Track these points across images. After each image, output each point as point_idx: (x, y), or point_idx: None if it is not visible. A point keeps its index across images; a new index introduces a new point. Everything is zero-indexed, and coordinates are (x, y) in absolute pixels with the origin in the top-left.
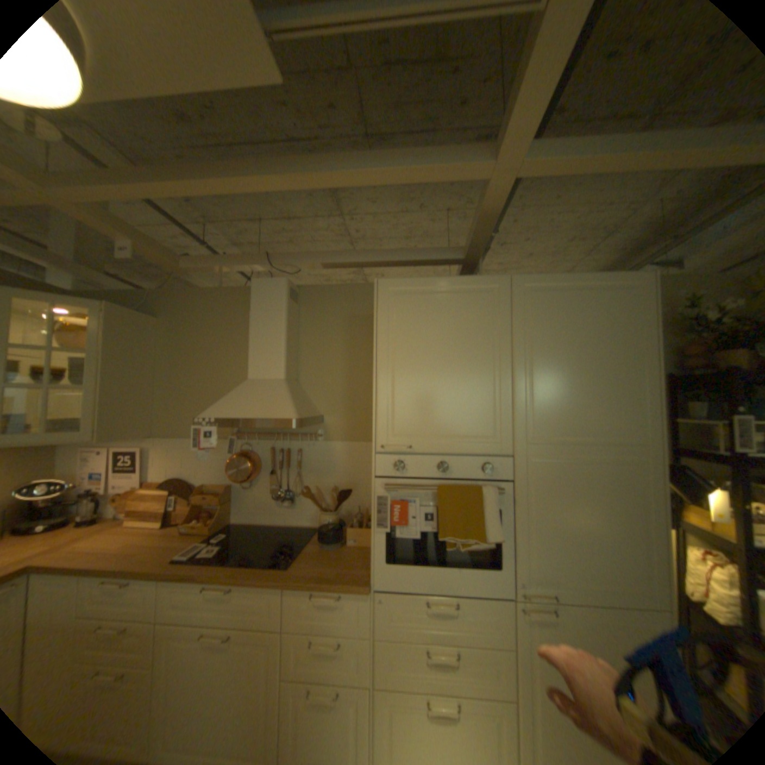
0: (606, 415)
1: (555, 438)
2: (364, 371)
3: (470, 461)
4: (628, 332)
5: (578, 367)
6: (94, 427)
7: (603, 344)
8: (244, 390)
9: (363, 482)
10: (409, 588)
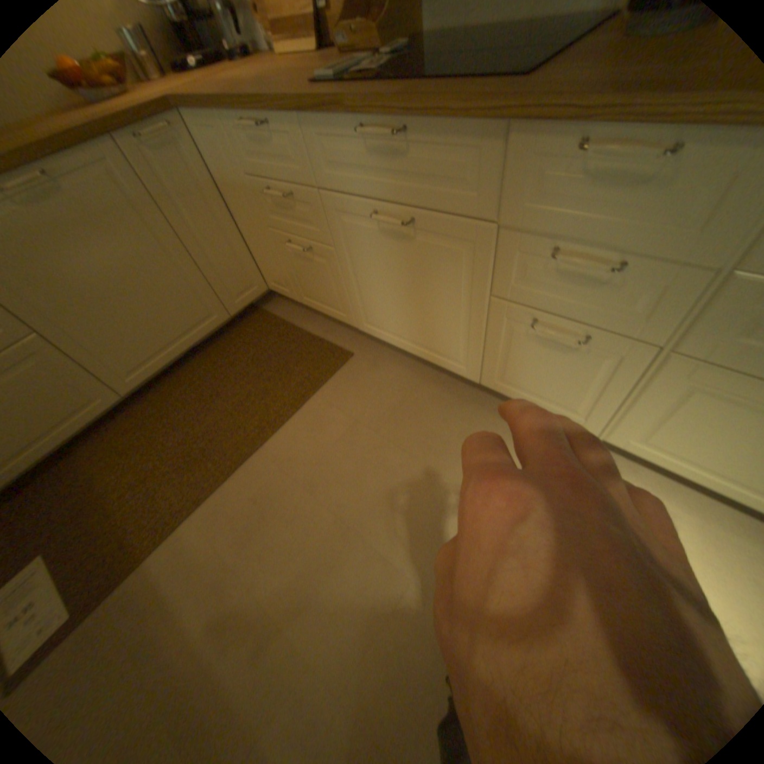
0: None
1: None
2: None
3: None
4: None
5: None
6: None
7: None
8: None
9: None
10: None
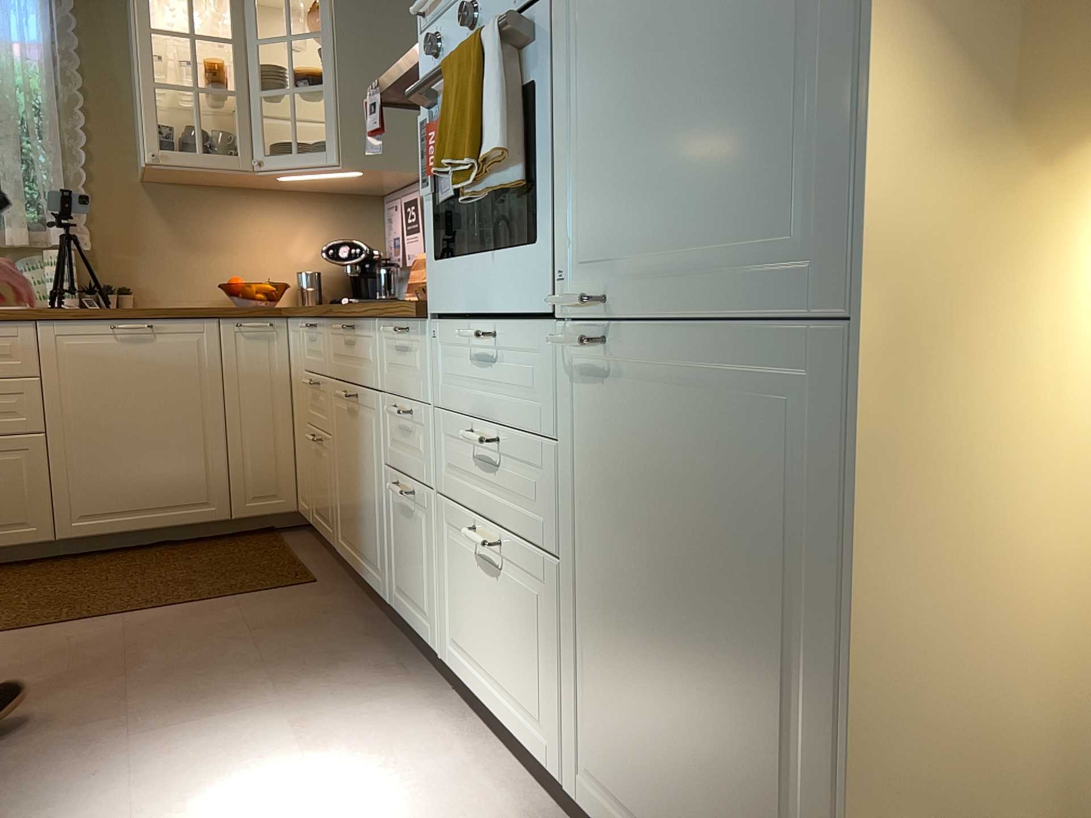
0: None
1: None
2: None
3: None
4: None
5: None
6: (341, 145)
7: None
8: None
9: None
10: (455, 303)
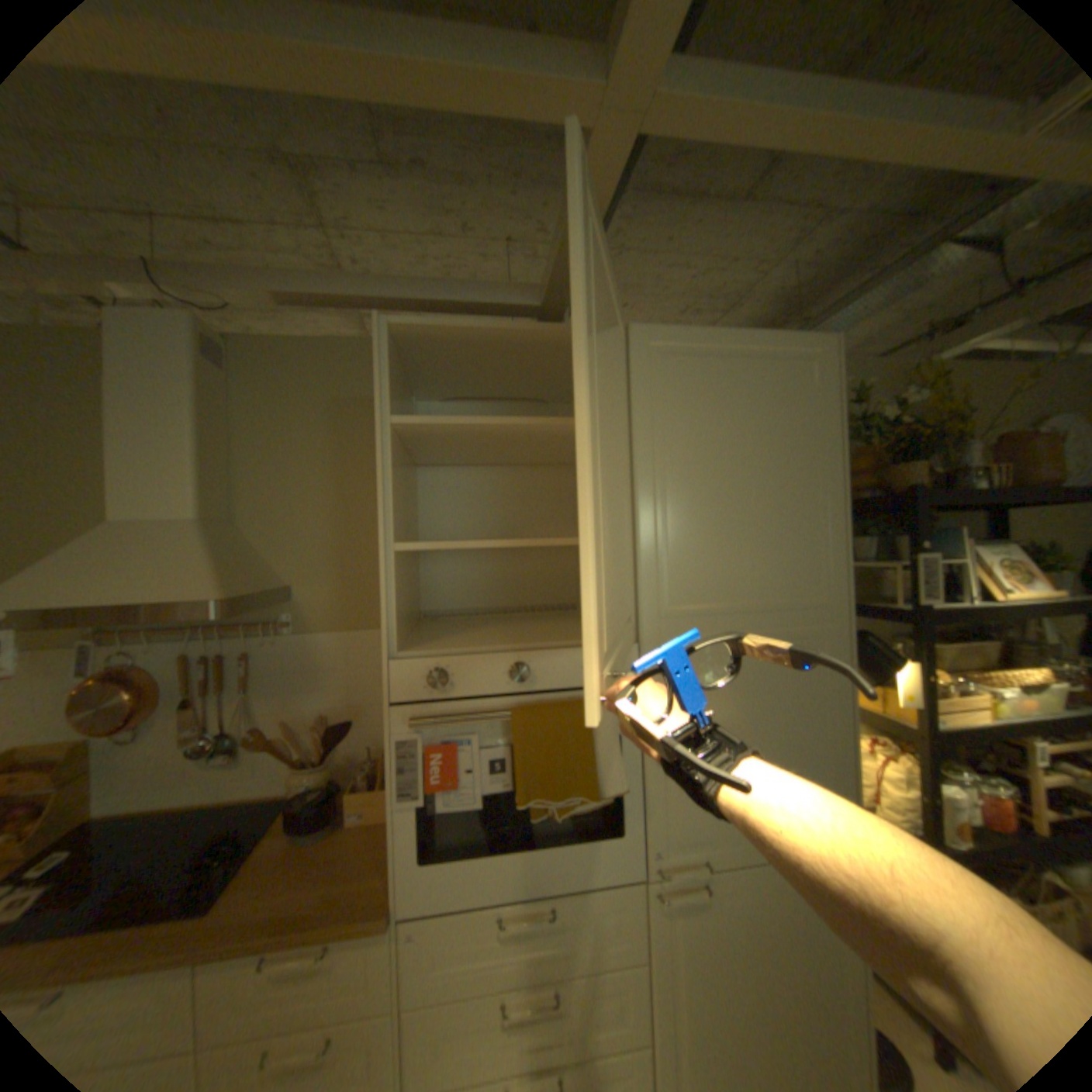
0: (775, 562)
1: (703, 605)
2: (370, 501)
3: (569, 656)
4: (805, 429)
5: (736, 486)
6: None
7: (771, 447)
8: (97, 543)
9: (376, 701)
10: (465, 901)
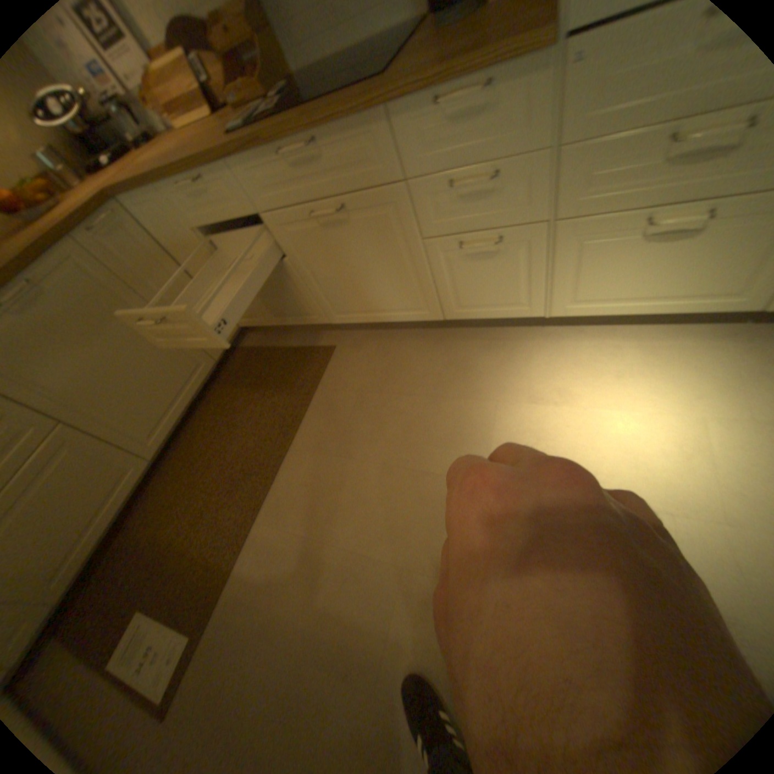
0: None
1: None
2: None
3: None
4: None
5: None
6: None
7: None
8: None
9: None
10: None
